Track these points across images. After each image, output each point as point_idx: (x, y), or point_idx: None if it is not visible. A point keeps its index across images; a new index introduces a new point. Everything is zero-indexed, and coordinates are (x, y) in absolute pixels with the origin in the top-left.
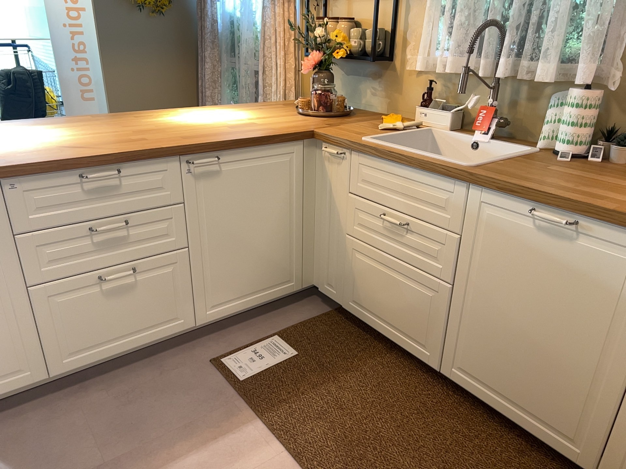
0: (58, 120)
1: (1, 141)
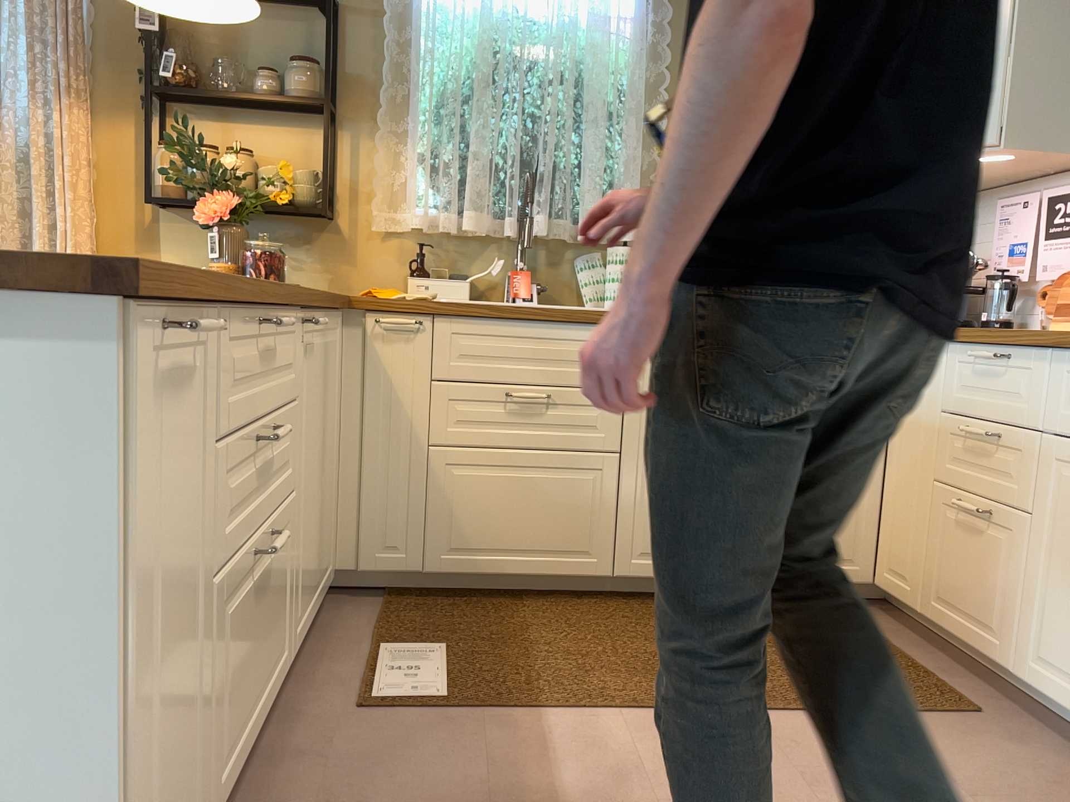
0: None
1: None
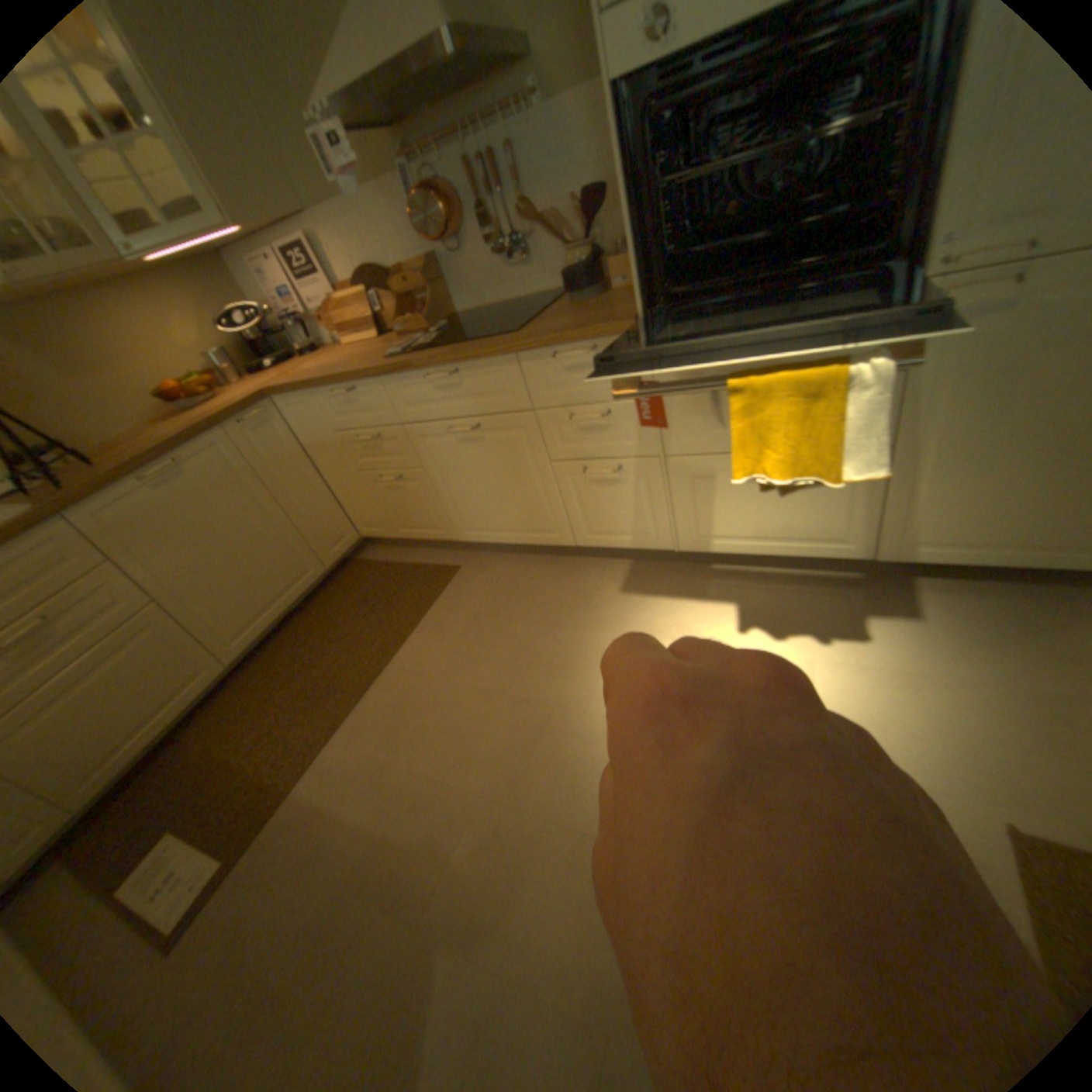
0: None
1: None
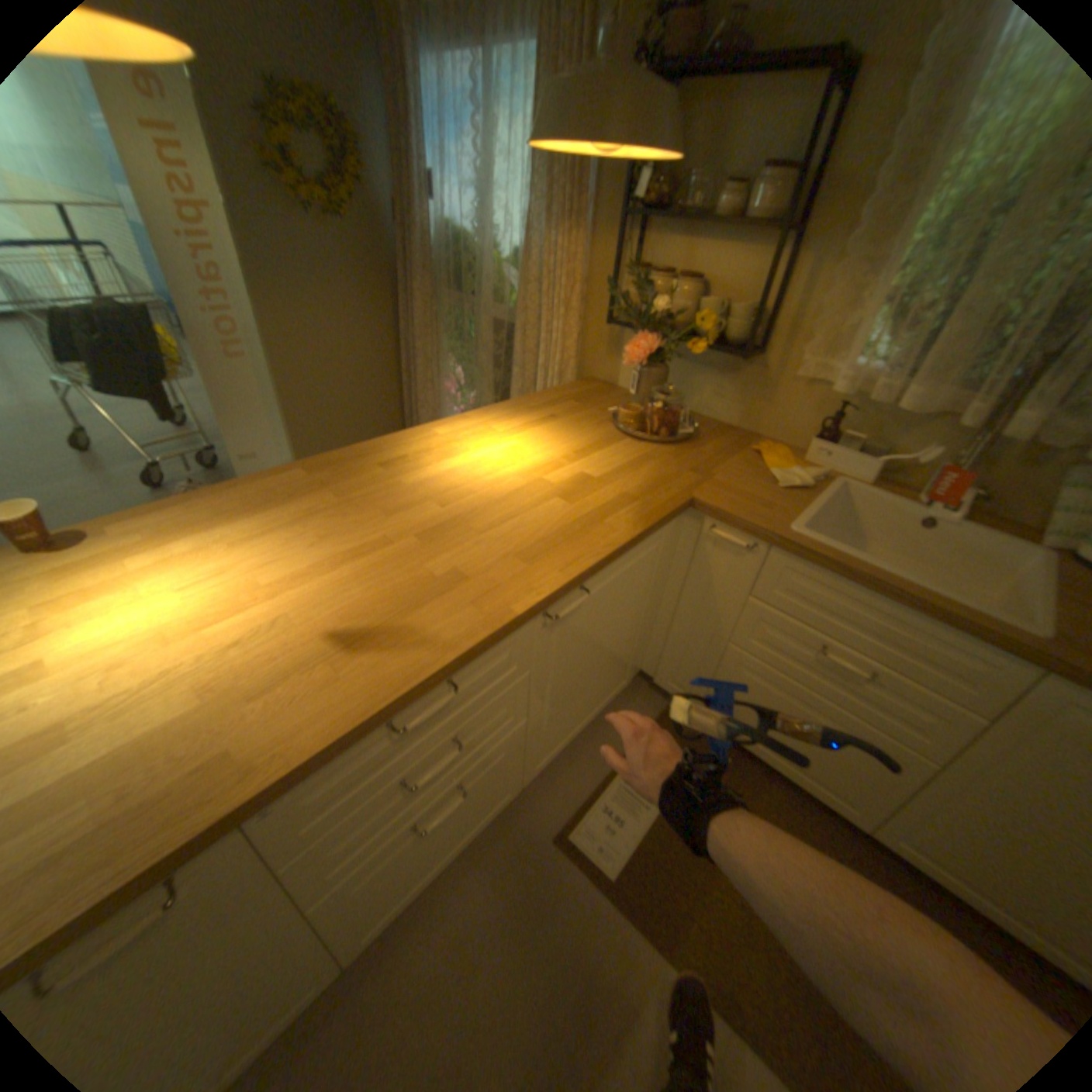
0: (247, 493)
1: (172, 619)
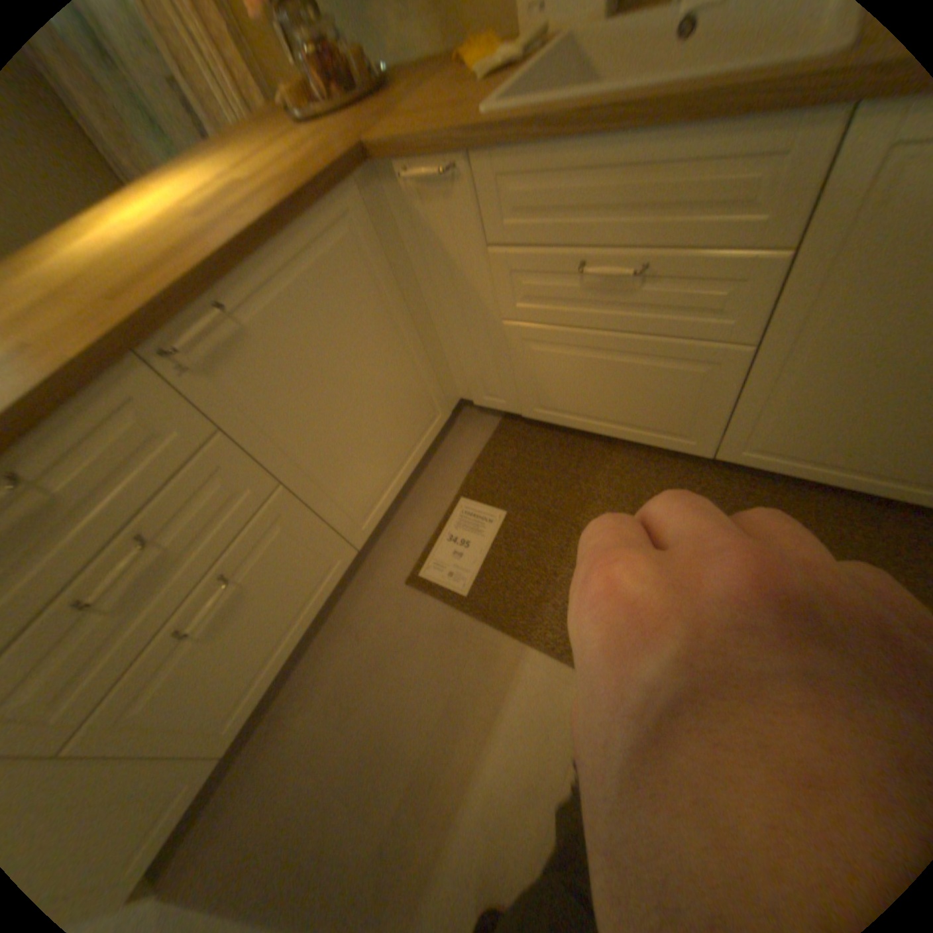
0: None
1: None
